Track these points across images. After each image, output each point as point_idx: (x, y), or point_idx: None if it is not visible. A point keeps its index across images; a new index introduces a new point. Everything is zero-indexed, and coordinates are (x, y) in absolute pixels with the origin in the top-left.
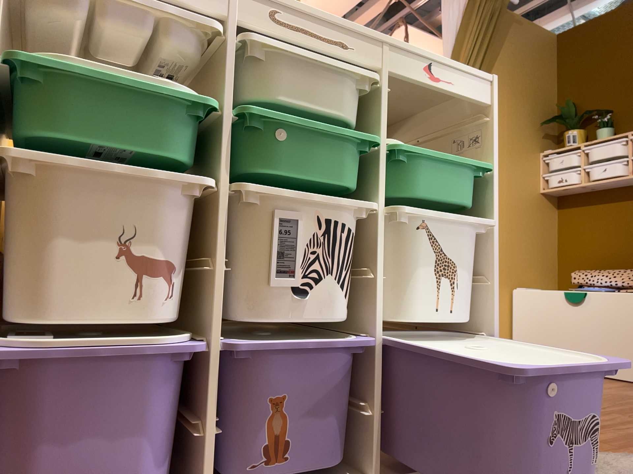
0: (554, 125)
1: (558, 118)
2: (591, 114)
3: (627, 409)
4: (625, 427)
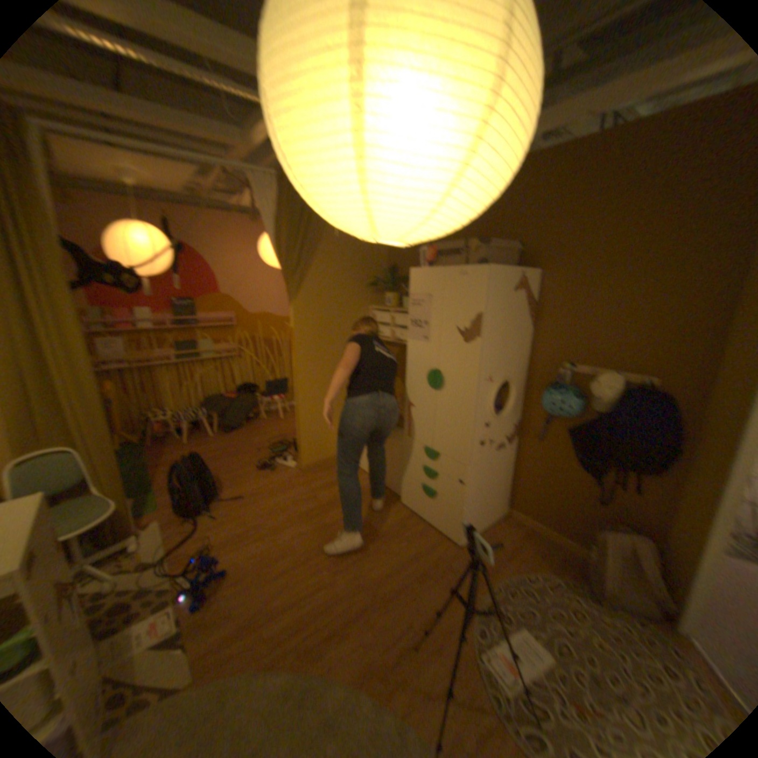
0: (382, 287)
1: (384, 283)
2: (406, 281)
3: (345, 563)
4: (309, 611)
